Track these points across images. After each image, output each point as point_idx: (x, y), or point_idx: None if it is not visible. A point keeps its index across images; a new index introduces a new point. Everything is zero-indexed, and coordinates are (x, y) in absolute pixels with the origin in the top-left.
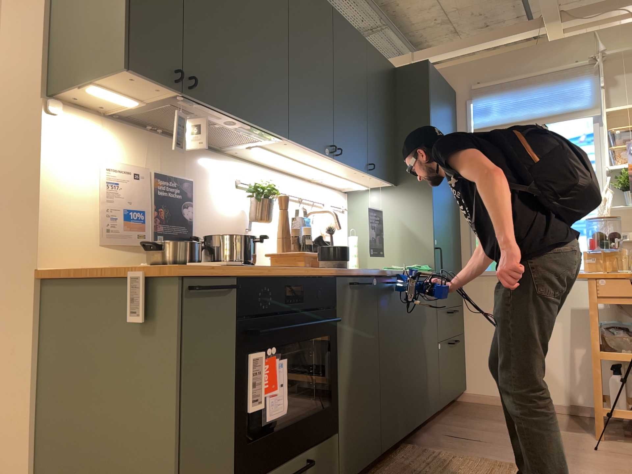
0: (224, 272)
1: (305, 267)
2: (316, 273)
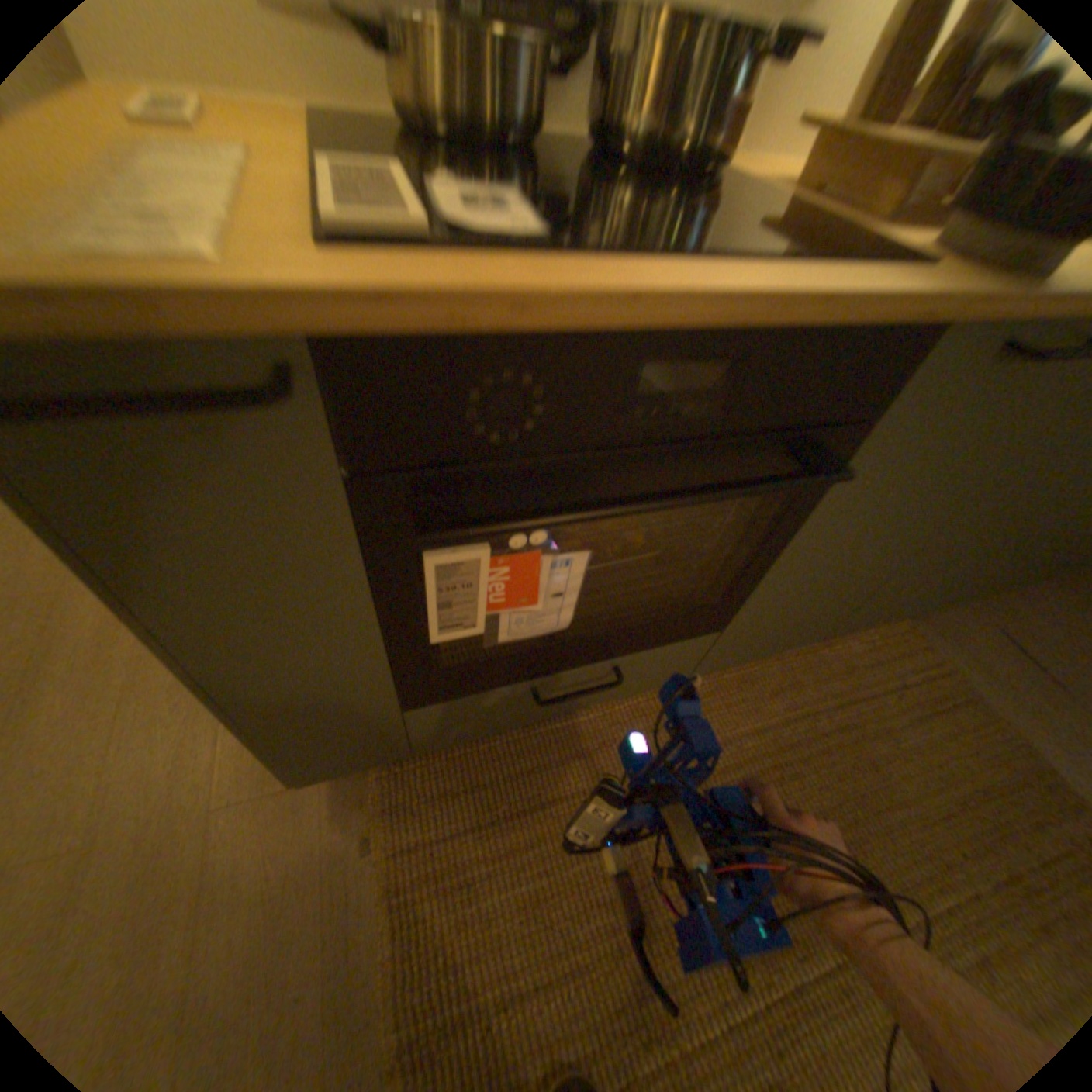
0: (191, 322)
1: (825, 259)
2: (855, 300)
